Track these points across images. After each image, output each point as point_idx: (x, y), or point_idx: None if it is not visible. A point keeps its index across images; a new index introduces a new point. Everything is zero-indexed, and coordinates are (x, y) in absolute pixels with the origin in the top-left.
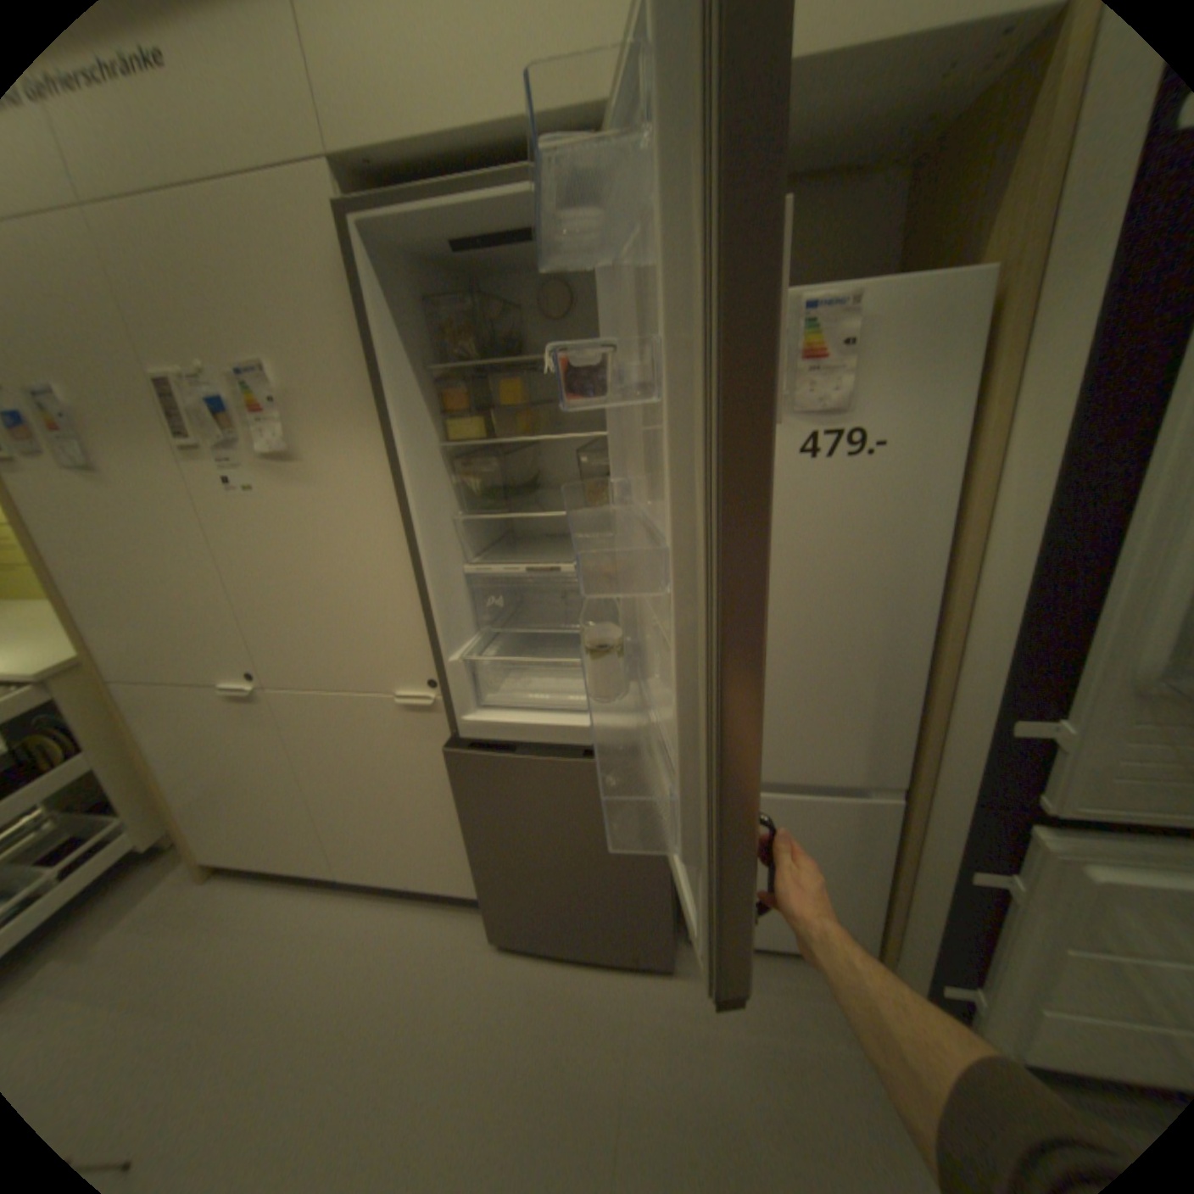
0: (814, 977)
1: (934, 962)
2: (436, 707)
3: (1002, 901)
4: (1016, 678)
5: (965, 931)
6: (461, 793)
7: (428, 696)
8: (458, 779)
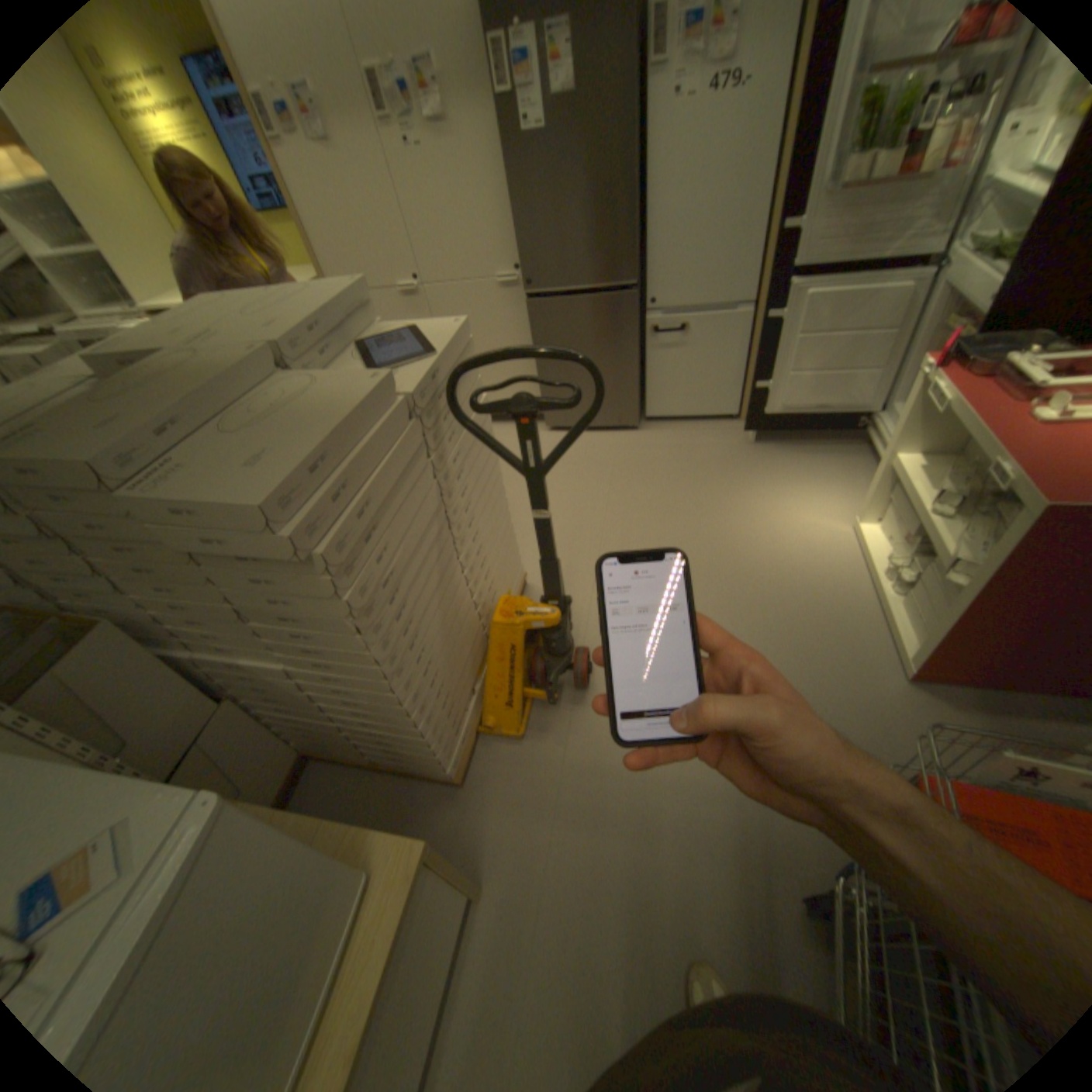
0: (707, 426)
1: (758, 387)
2: (519, 285)
3: (780, 327)
4: (785, 198)
5: (765, 348)
6: (536, 329)
7: (516, 277)
8: (535, 320)
